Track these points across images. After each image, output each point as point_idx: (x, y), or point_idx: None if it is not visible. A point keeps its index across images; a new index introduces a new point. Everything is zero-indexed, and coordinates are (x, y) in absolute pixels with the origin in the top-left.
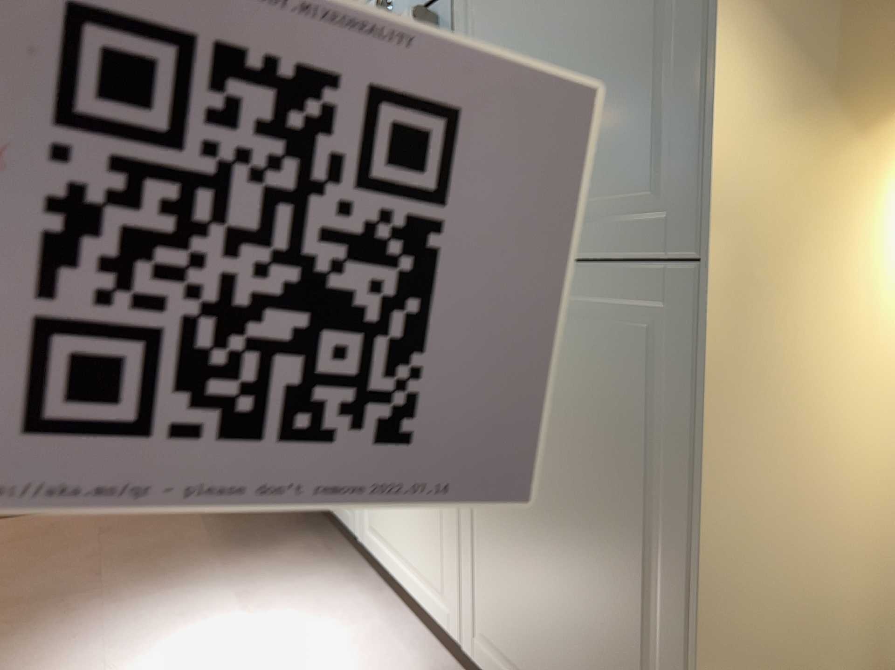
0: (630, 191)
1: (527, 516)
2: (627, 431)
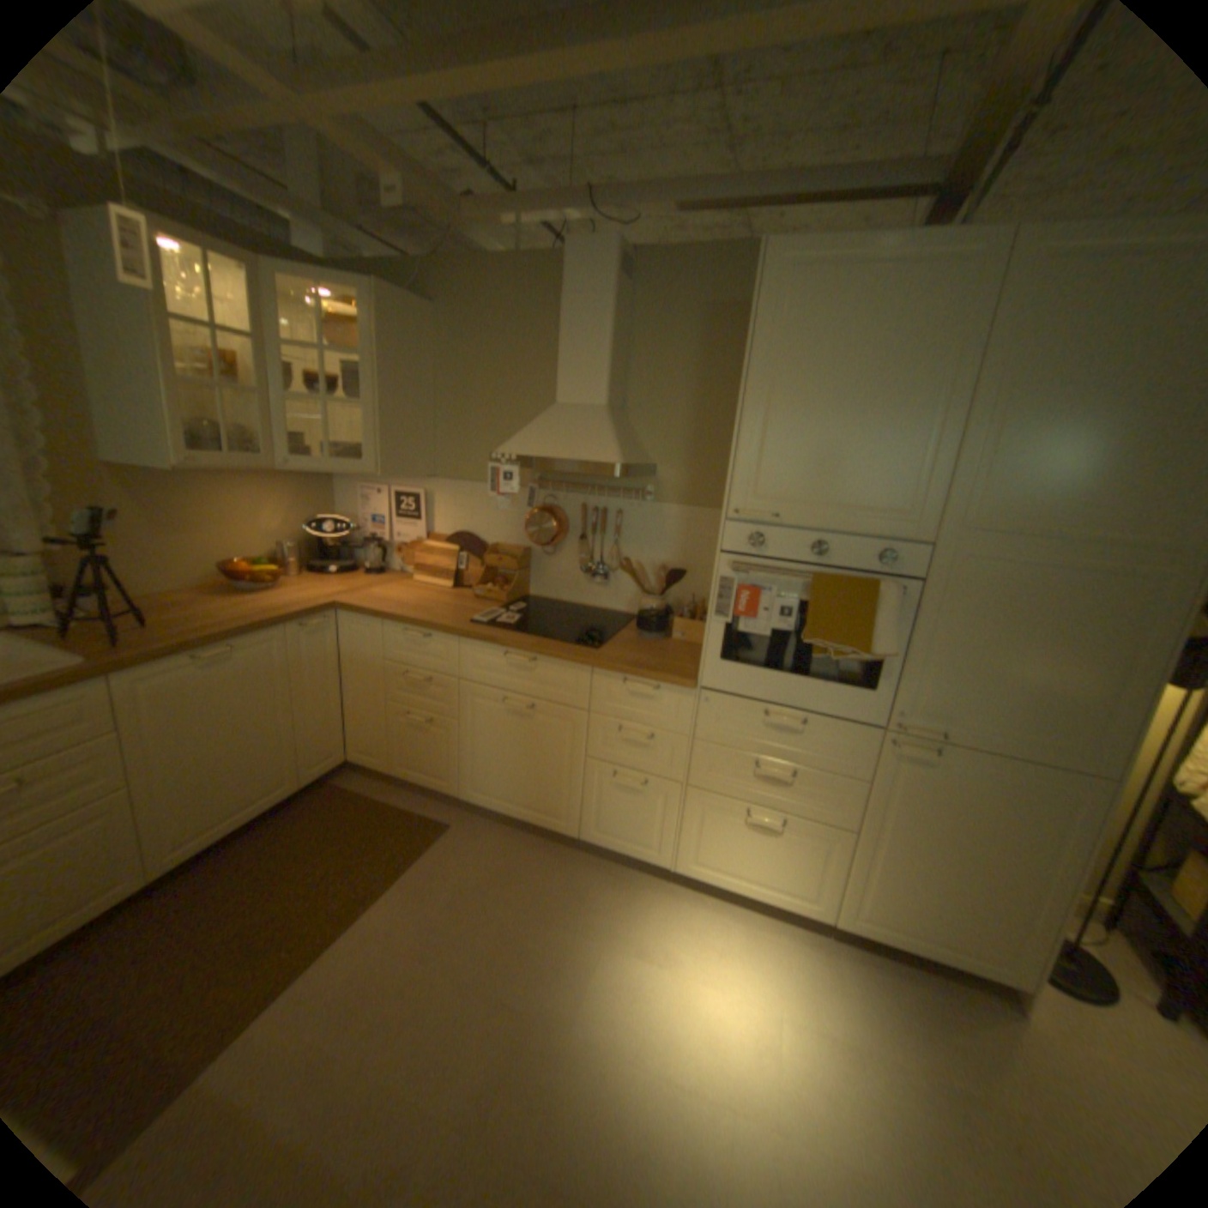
0: (1068, 740)
1: (930, 861)
2: (1035, 832)
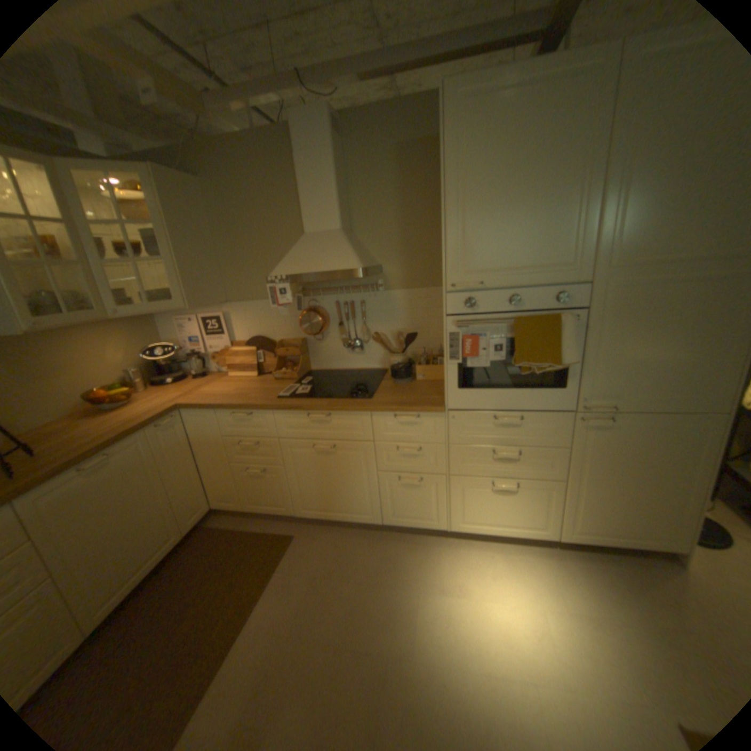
0: (695, 394)
1: (615, 488)
2: (680, 456)
